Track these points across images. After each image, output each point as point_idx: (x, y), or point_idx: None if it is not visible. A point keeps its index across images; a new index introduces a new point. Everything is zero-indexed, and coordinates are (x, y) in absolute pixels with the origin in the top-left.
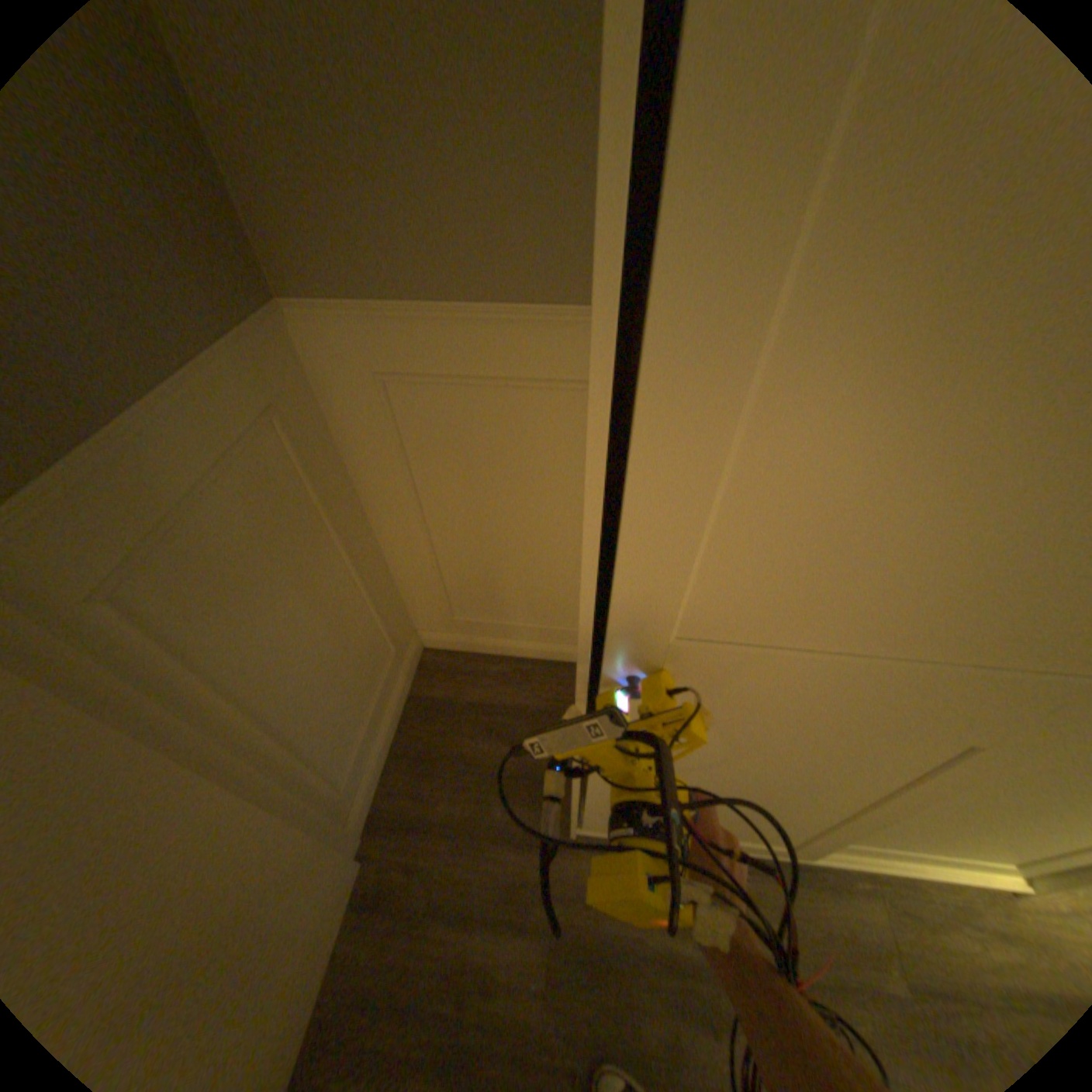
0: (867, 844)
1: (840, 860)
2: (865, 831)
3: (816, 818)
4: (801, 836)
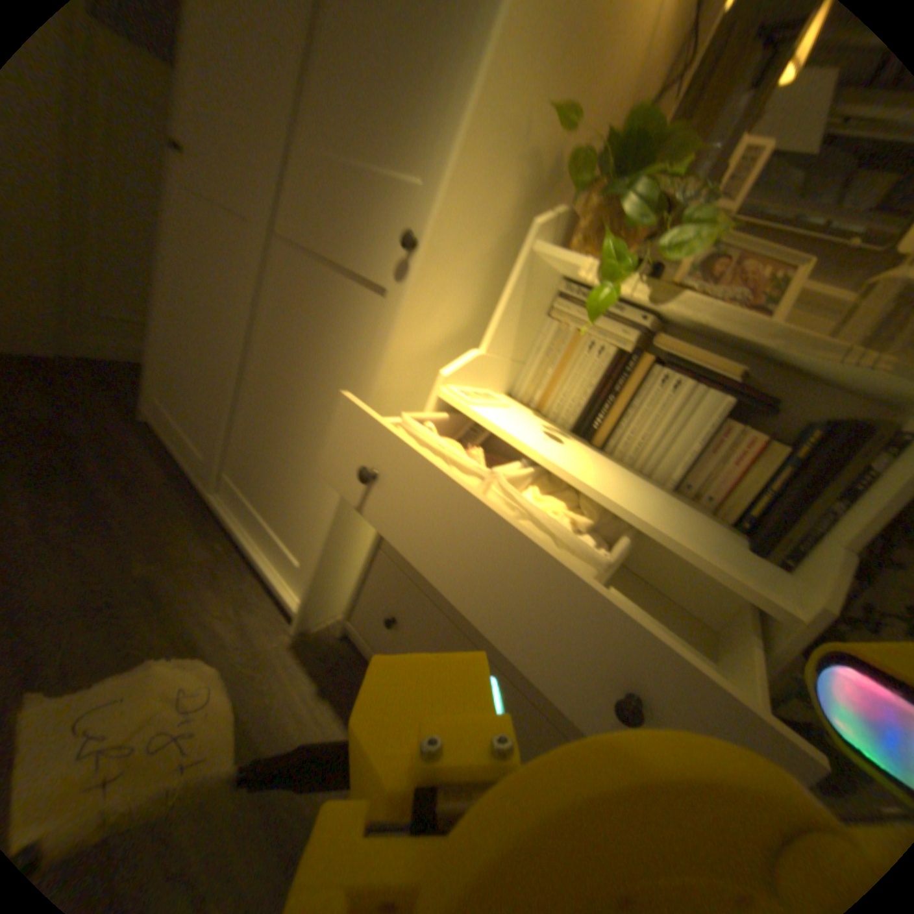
0: (237, 482)
1: (224, 525)
2: (235, 444)
3: (209, 372)
4: (204, 420)
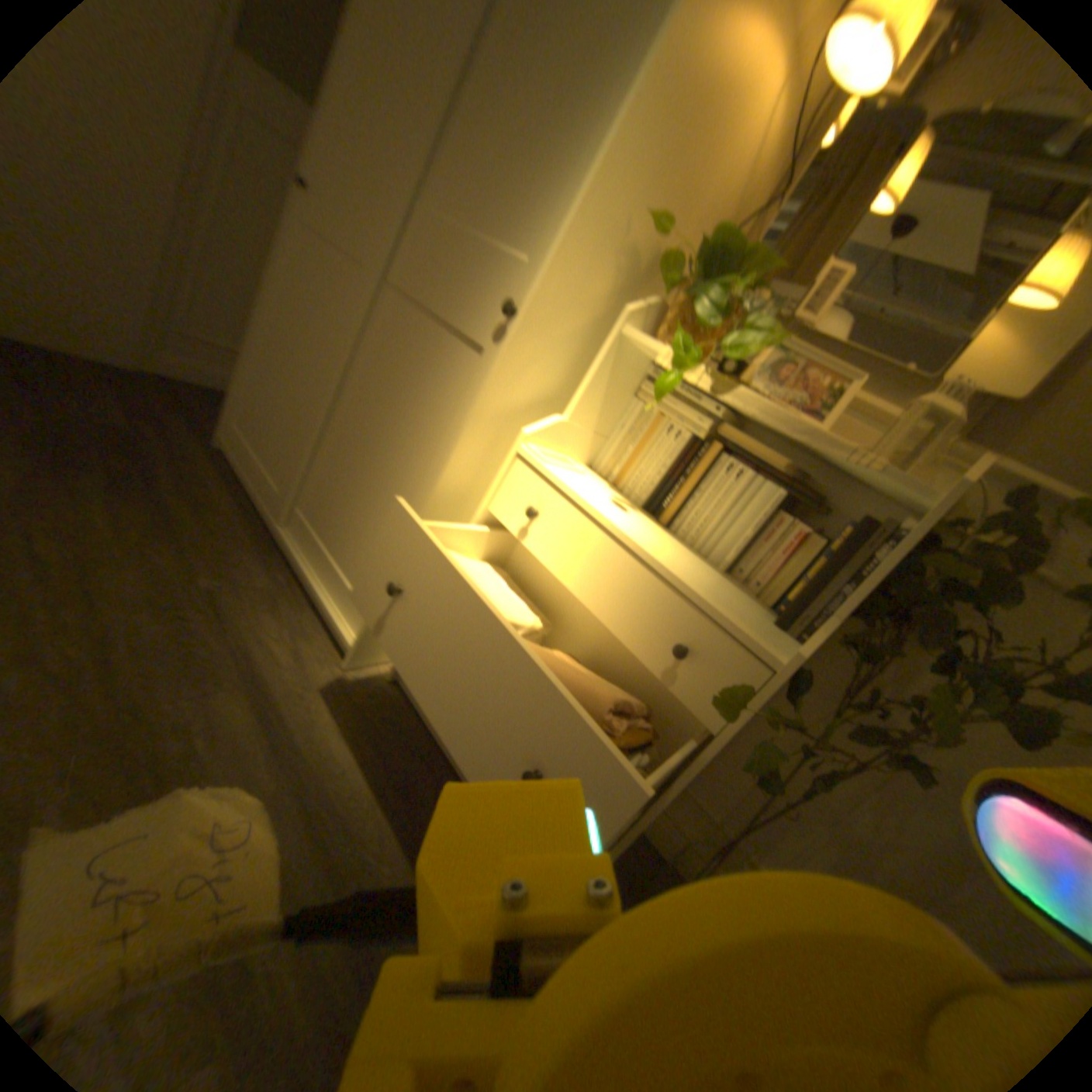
0: (316, 521)
1: (295, 563)
2: (320, 484)
3: (306, 410)
4: (293, 457)
